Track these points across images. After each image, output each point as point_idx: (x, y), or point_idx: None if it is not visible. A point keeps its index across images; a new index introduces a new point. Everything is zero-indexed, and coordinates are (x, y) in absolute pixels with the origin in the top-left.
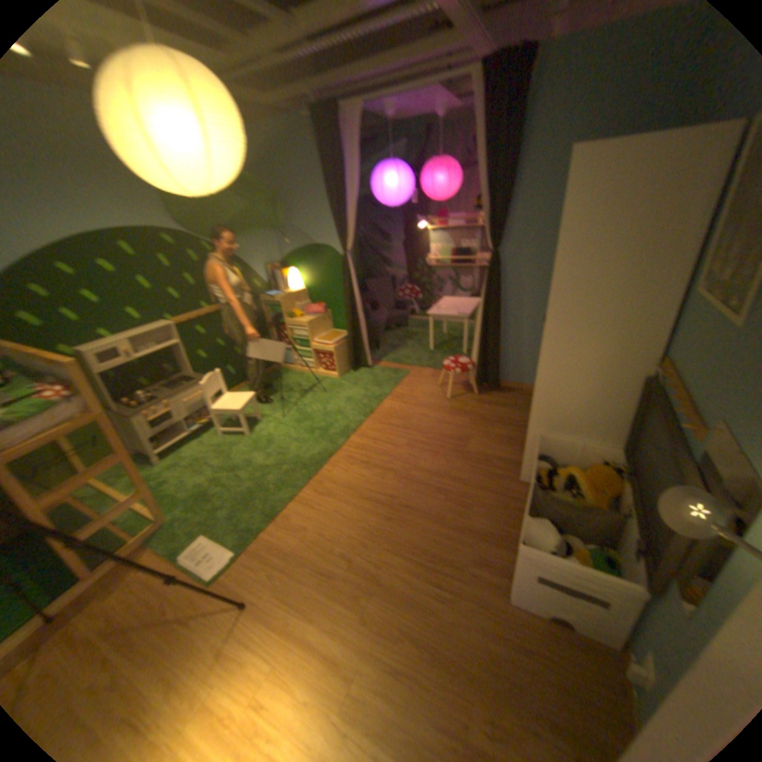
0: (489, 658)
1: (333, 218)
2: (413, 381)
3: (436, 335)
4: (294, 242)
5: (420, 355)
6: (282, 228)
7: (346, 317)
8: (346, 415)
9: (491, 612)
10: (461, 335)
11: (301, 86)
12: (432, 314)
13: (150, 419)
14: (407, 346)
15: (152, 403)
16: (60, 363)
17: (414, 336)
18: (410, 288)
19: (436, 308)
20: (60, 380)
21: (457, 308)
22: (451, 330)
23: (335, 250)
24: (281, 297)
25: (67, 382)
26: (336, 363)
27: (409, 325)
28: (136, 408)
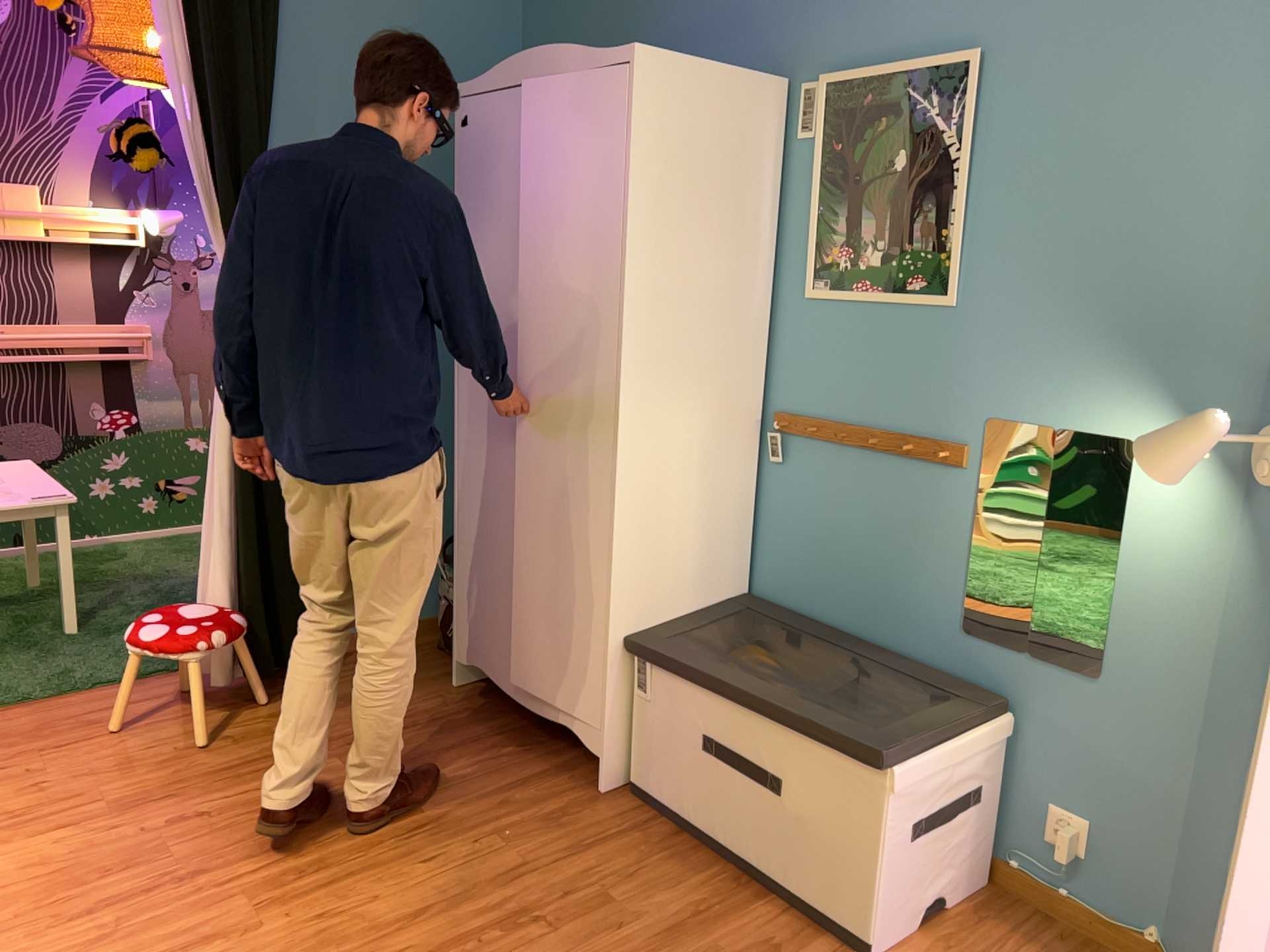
0: None
1: None
2: None
3: None
4: None
5: None
6: None
7: None
8: None
9: None
10: None
11: None
12: None
13: None
14: None
15: None
16: None
17: None
18: None
19: None
20: None
21: (7, 483)
22: None
23: None
24: None
25: None
26: None
27: None
28: None
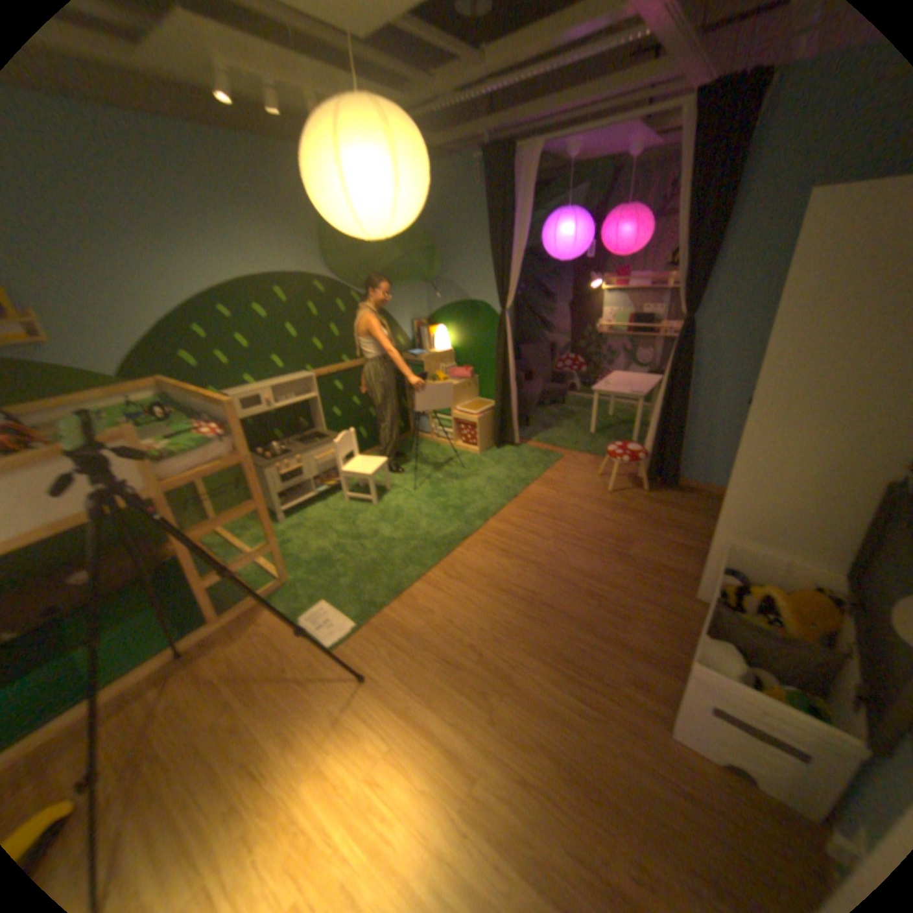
0: (641, 794)
1: (494, 272)
2: (568, 467)
3: (600, 417)
4: (447, 297)
5: (579, 439)
6: (435, 281)
7: (495, 385)
8: (485, 496)
9: (647, 743)
10: (632, 419)
11: (476, 126)
12: (599, 390)
13: (283, 473)
14: (563, 427)
15: (286, 457)
16: (218, 401)
17: (572, 416)
18: (572, 359)
19: (605, 383)
20: (215, 419)
21: (631, 385)
22: (619, 413)
23: (491, 308)
24: (425, 357)
25: (221, 421)
26: (478, 436)
27: (566, 403)
28: (270, 459)
